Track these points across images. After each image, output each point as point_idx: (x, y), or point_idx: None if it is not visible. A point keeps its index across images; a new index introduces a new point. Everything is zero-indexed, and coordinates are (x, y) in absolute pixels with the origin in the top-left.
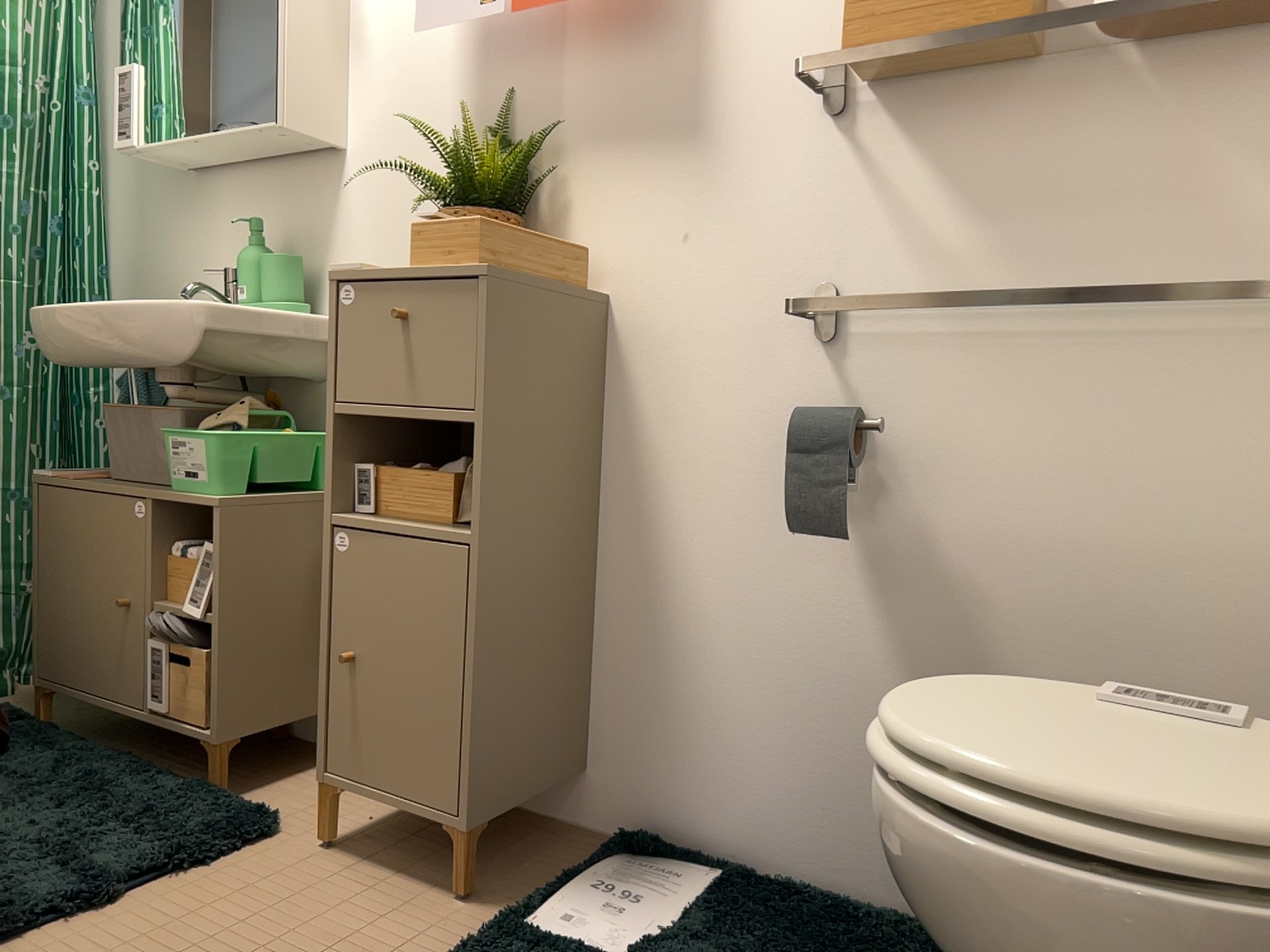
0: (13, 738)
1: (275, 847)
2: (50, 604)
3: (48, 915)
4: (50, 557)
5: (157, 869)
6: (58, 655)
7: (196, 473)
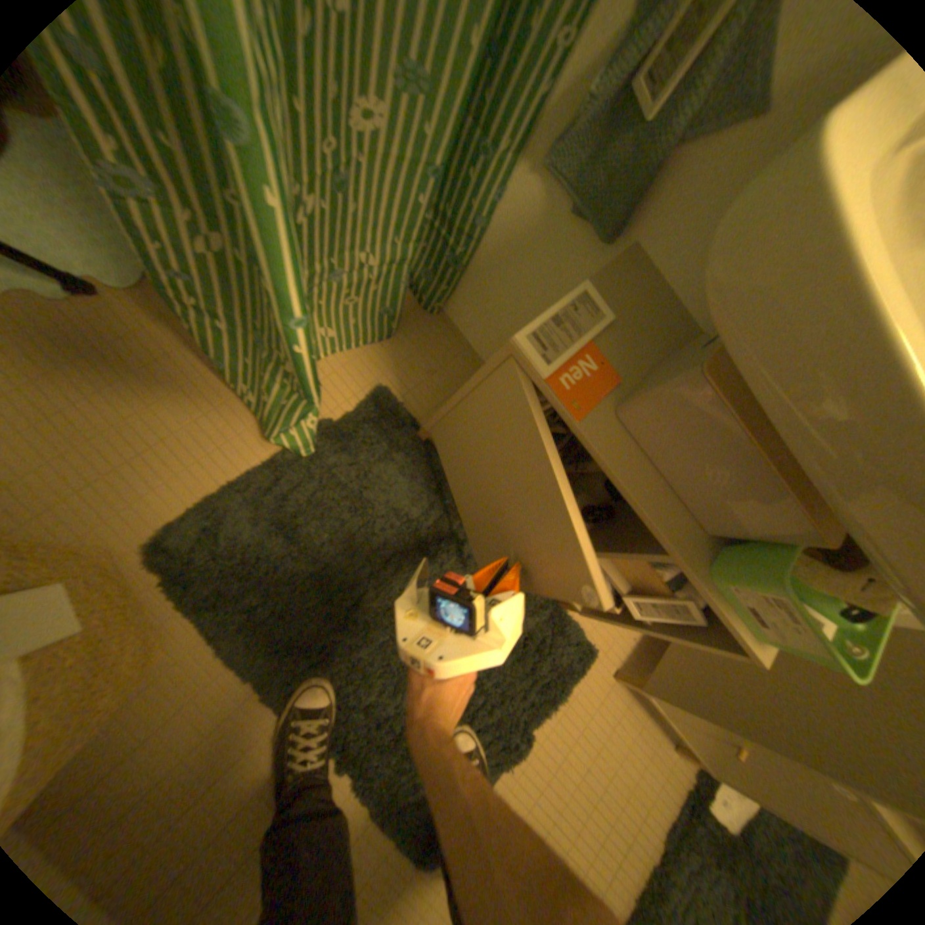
0: (413, 475)
1: (596, 678)
2: (469, 426)
3: (510, 782)
4: (491, 411)
5: (551, 726)
6: (462, 451)
7: (773, 626)
